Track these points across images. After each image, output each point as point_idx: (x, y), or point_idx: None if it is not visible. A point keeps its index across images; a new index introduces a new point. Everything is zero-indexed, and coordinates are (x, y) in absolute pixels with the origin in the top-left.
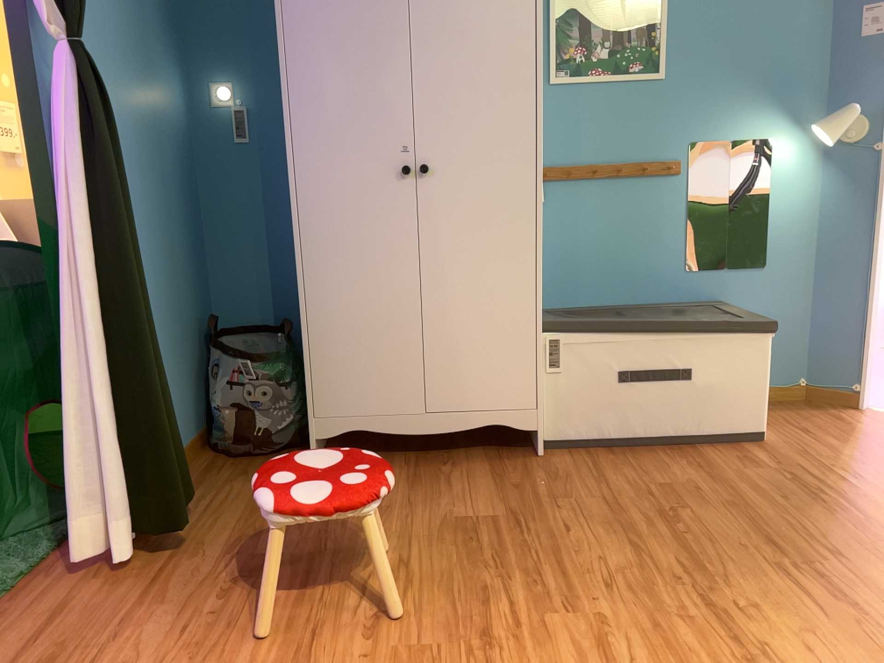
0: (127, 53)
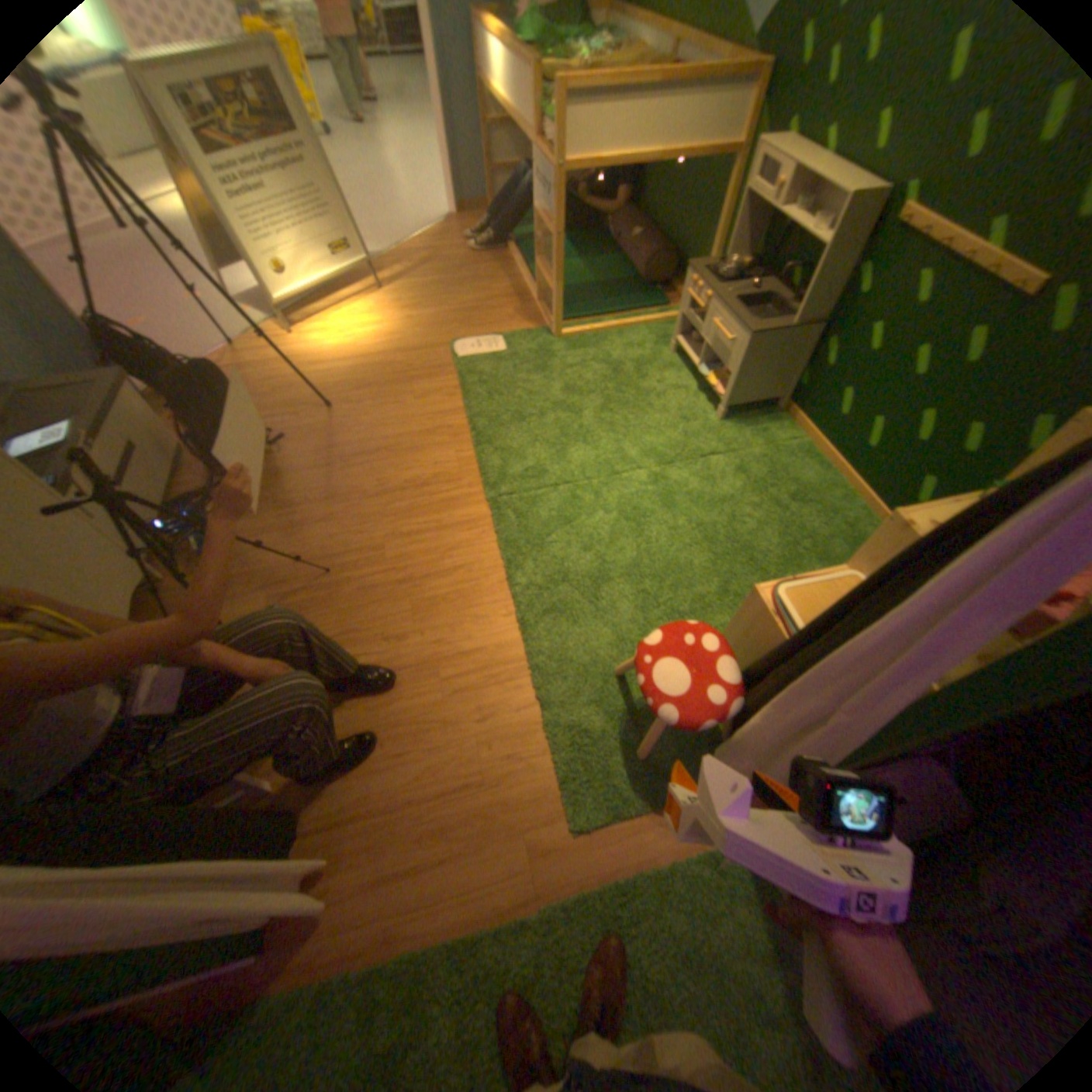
0: None
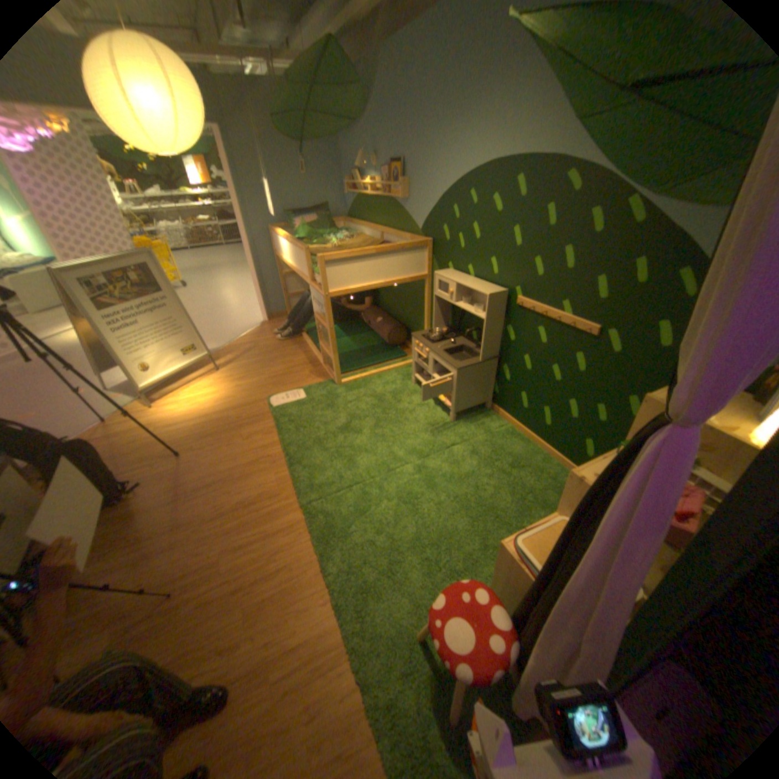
0: None
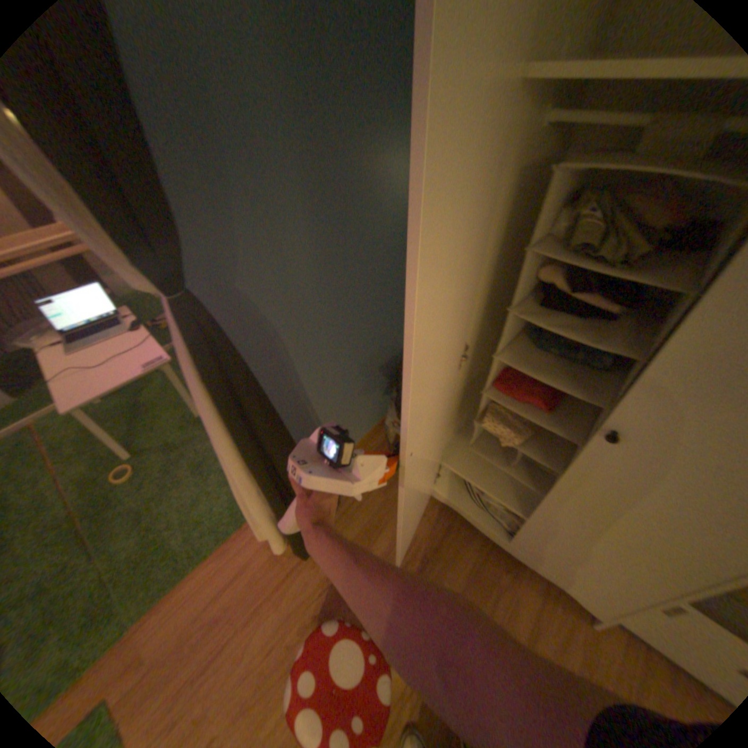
0: (318, 178)
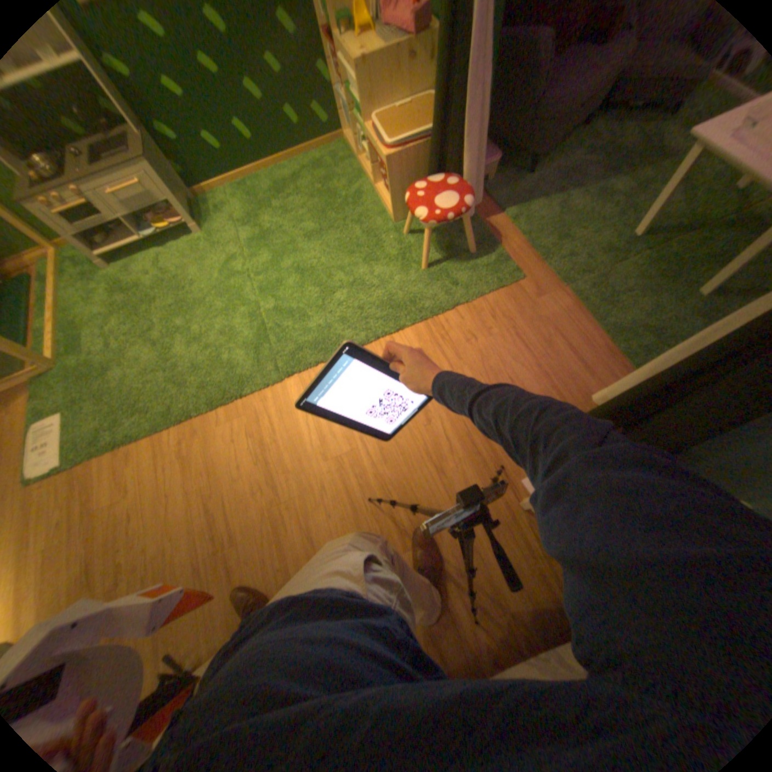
0: None
